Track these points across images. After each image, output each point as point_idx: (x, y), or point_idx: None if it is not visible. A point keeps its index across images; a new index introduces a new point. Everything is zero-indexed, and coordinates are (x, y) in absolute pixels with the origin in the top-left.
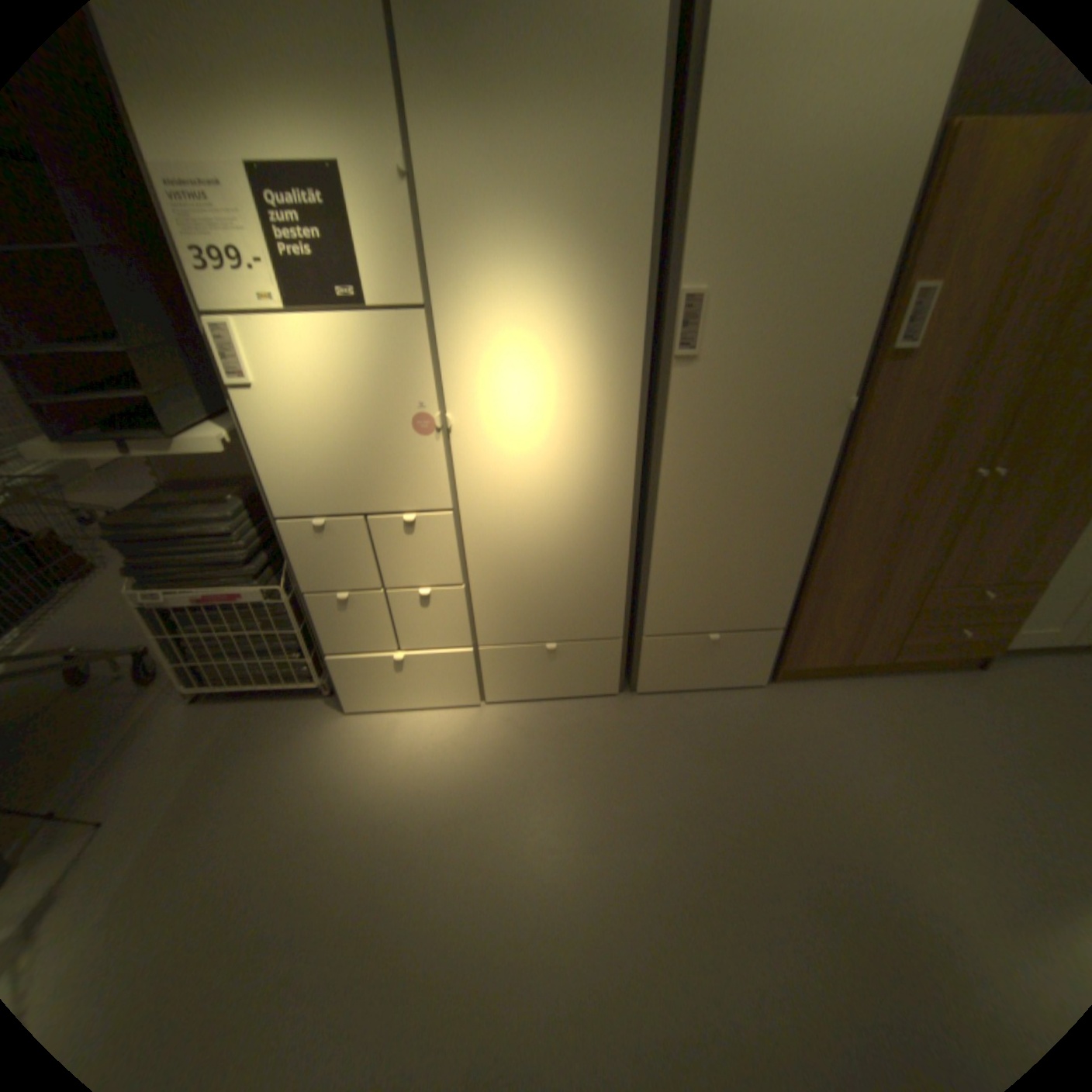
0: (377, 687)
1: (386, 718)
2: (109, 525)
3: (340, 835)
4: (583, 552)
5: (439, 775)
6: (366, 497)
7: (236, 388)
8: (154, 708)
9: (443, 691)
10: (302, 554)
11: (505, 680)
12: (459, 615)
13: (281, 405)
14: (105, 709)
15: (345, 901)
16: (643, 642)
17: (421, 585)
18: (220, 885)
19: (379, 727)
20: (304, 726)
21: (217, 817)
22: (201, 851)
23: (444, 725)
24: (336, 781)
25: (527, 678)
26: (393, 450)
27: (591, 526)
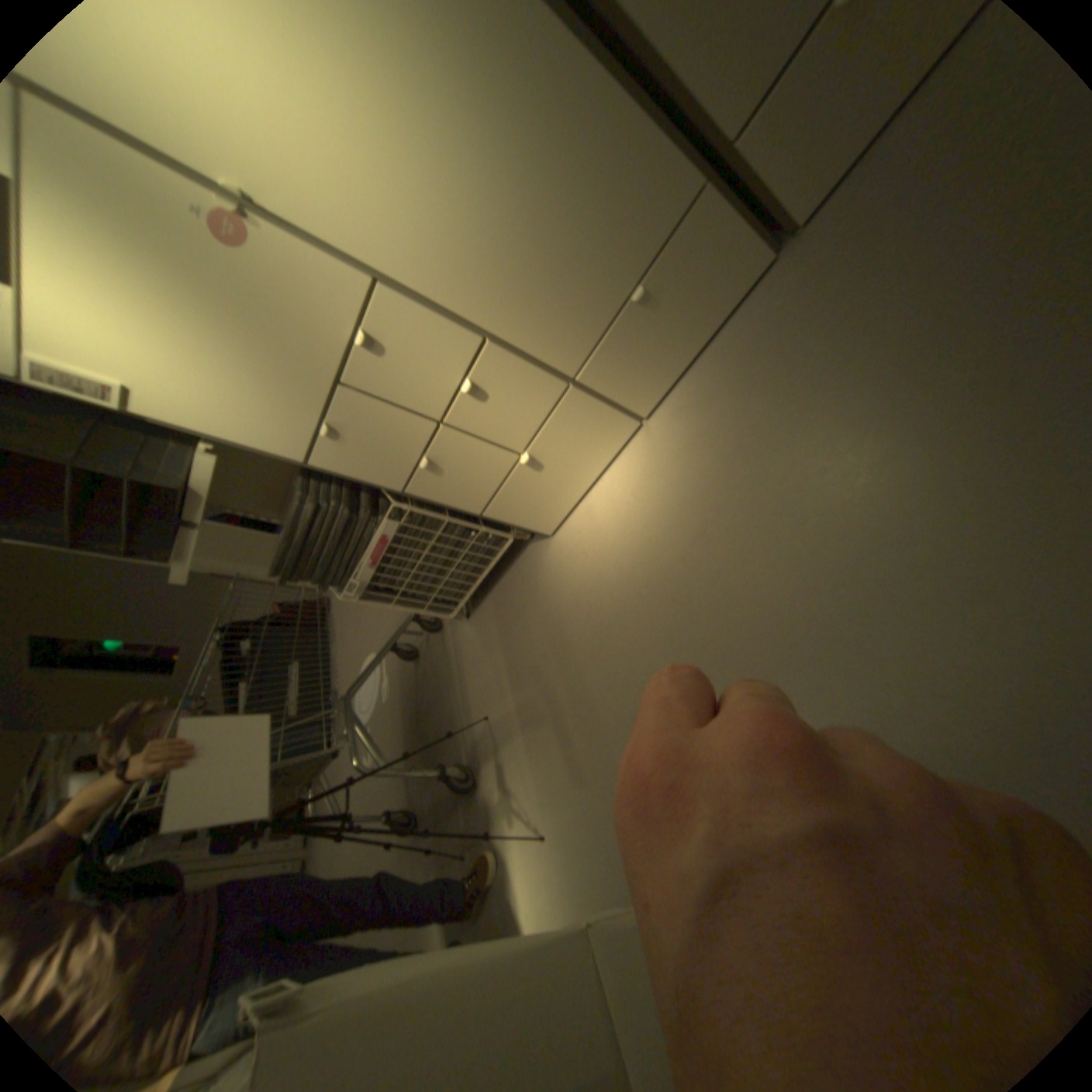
0: (548, 497)
1: (583, 511)
2: (275, 572)
3: (621, 617)
4: (538, 130)
5: (659, 512)
6: (314, 365)
7: (126, 402)
8: (457, 637)
9: (600, 447)
10: (359, 466)
11: (639, 377)
12: (522, 370)
13: (158, 372)
14: (439, 659)
15: (663, 657)
16: (745, 146)
17: (458, 383)
18: (575, 705)
19: (584, 523)
20: (538, 570)
21: (539, 668)
22: (548, 694)
23: (630, 472)
24: (588, 586)
25: (657, 353)
26: (258, 292)
27: (504, 78)
